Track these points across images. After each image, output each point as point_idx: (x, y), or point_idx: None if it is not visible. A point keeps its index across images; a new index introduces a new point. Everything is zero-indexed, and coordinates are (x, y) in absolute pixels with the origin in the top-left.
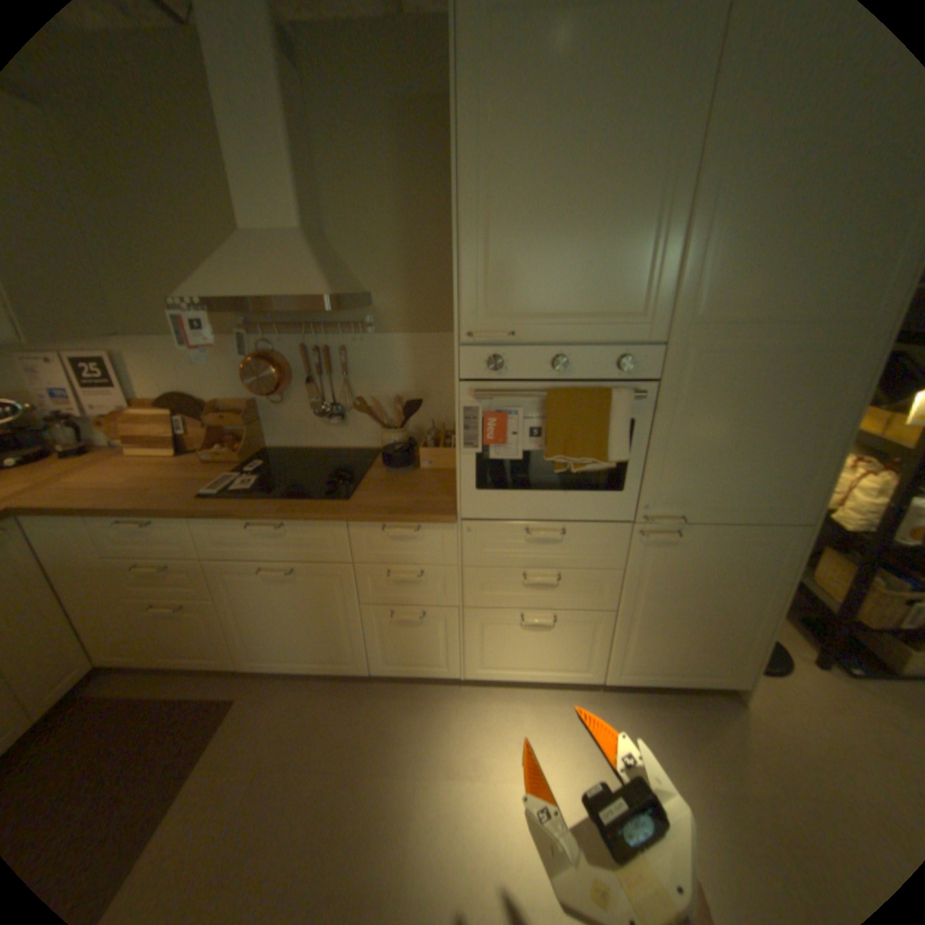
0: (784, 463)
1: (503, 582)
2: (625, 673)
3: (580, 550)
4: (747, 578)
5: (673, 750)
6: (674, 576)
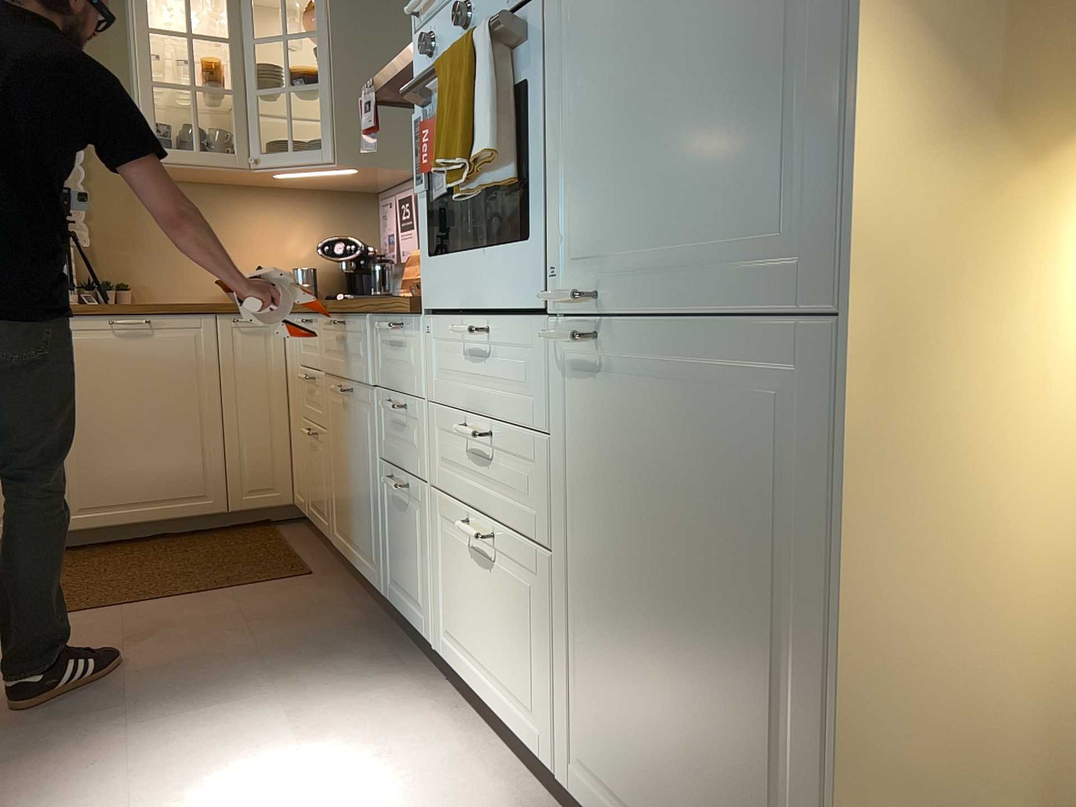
0: (742, 105)
1: (455, 444)
2: (583, 766)
3: (510, 380)
4: (737, 513)
5: None
6: (615, 473)
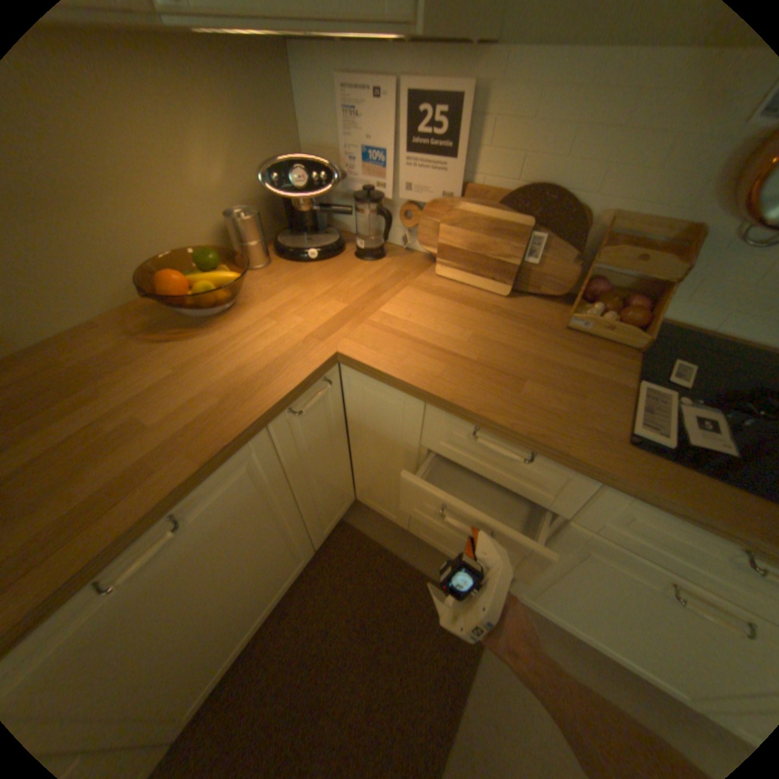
0: None
1: None
2: None
3: None
4: None
5: None
6: None
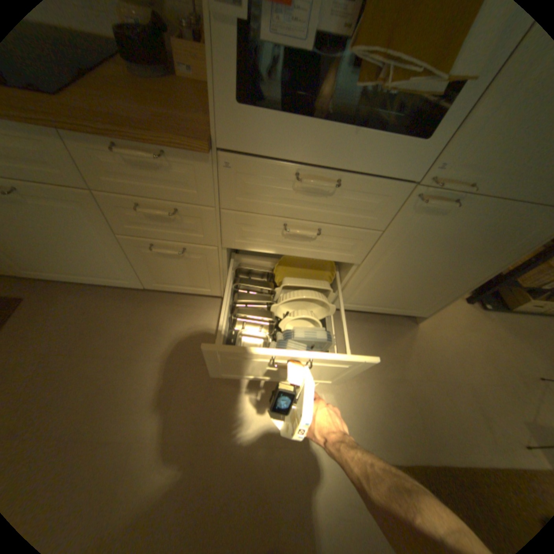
0: None
1: (263, 229)
2: (348, 302)
3: (350, 206)
4: (485, 251)
5: (365, 349)
6: (425, 242)
